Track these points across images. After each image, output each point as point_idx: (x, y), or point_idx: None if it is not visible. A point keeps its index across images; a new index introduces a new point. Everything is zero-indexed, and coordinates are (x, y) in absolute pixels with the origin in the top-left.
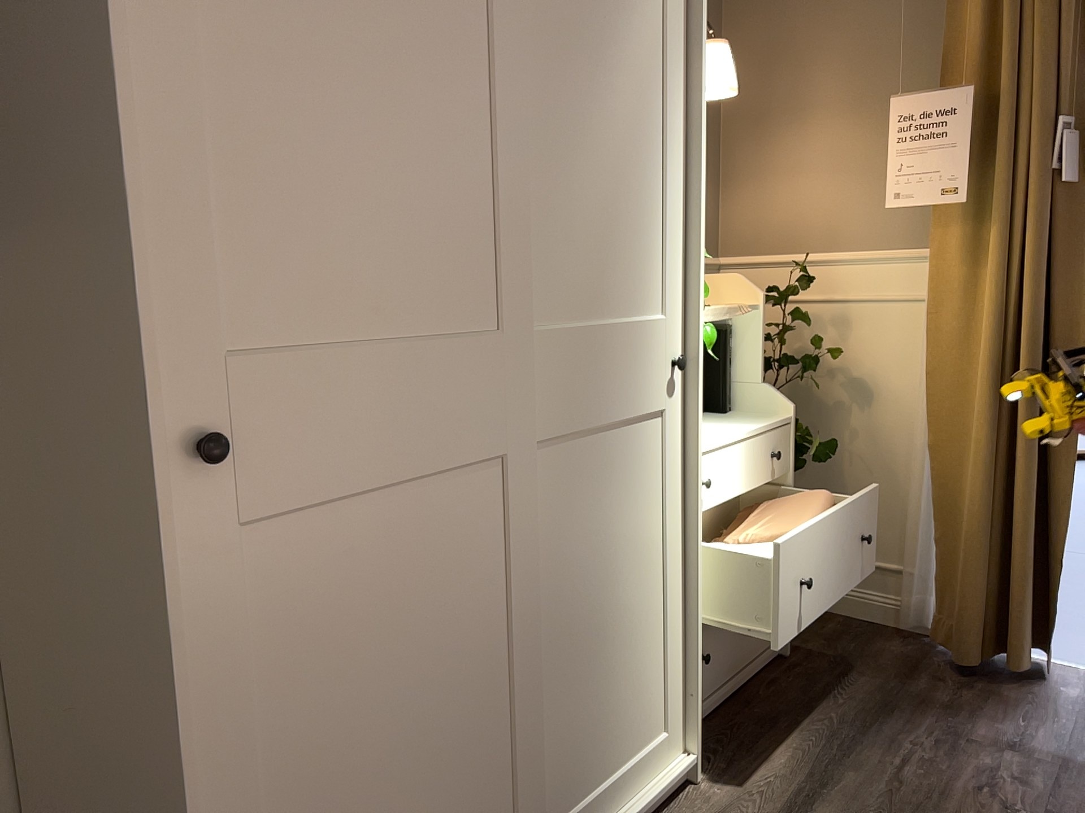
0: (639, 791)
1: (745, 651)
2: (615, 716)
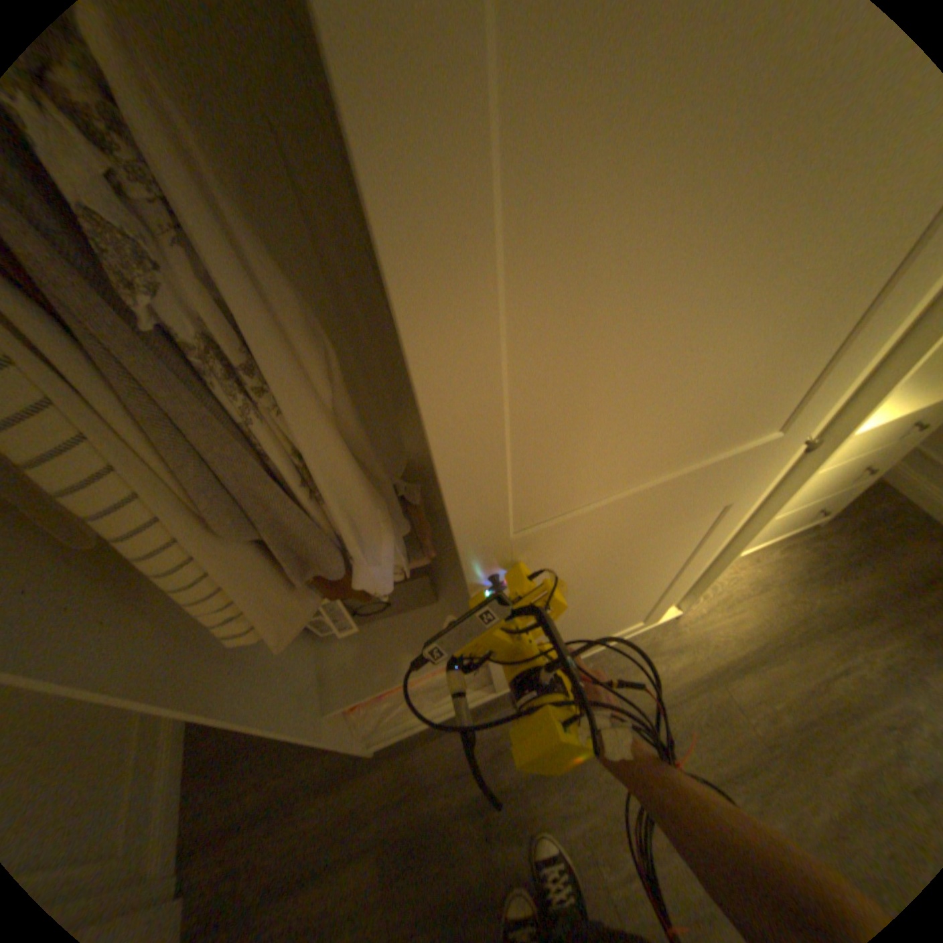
0: (628, 625)
1: (774, 535)
2: (618, 613)
